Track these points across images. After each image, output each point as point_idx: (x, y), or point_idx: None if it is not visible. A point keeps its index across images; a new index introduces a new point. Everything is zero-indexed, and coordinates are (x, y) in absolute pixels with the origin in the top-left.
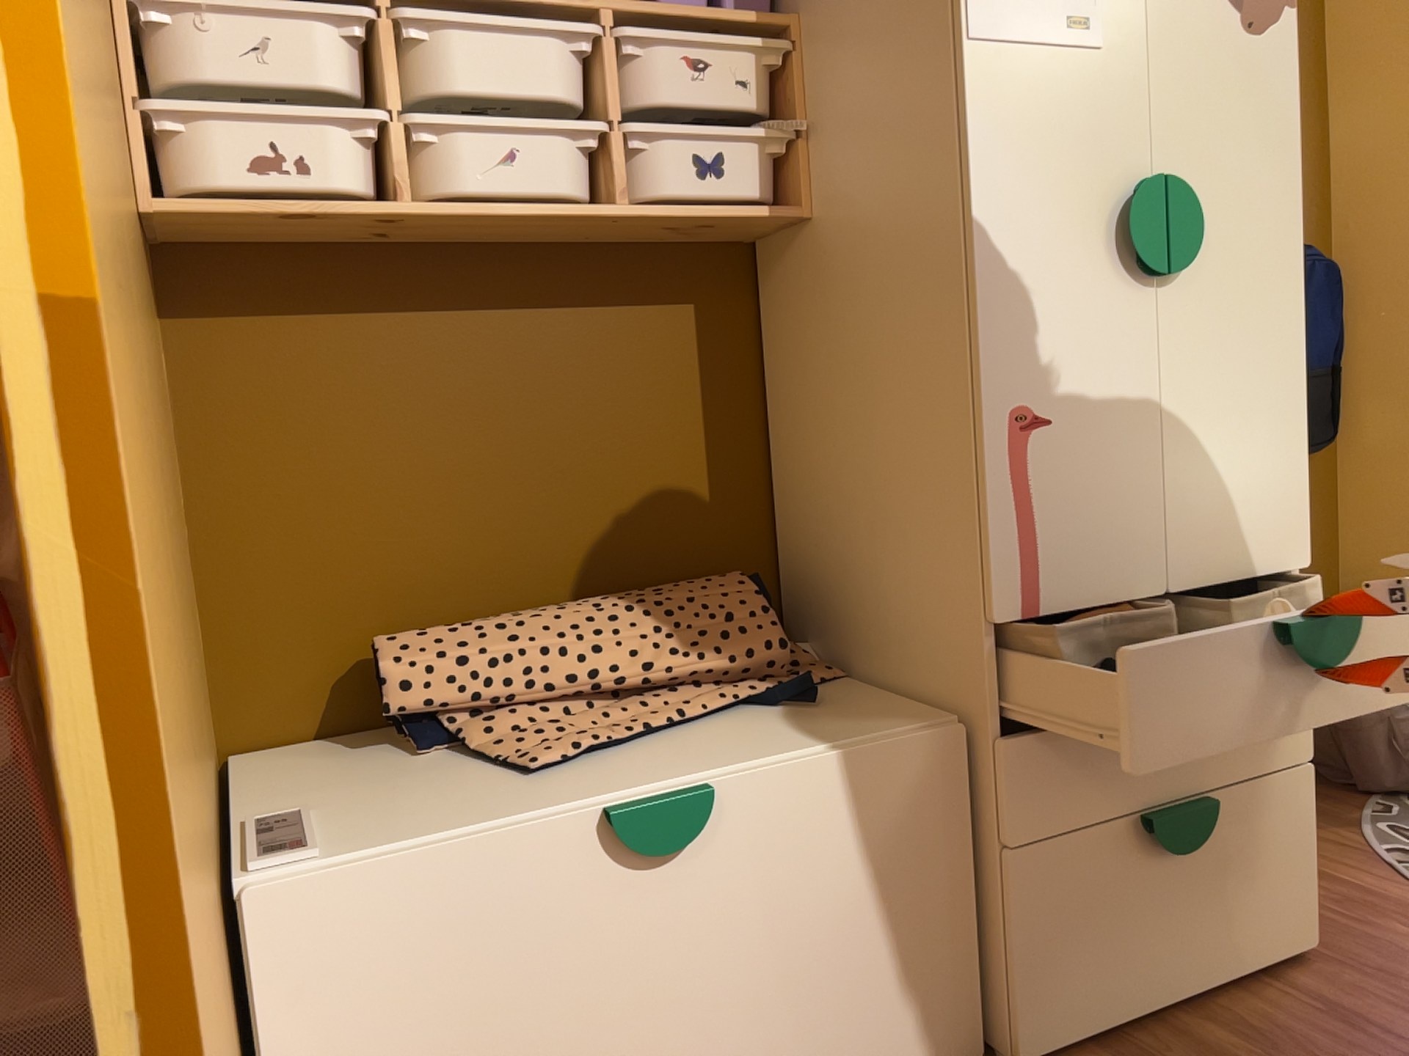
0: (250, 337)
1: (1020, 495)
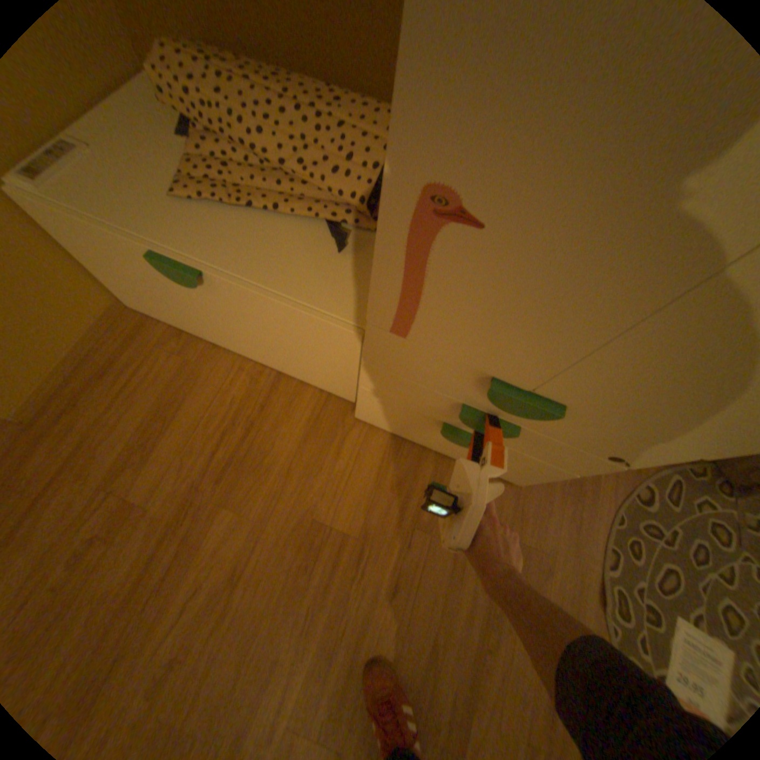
0: None
1: (411, 266)
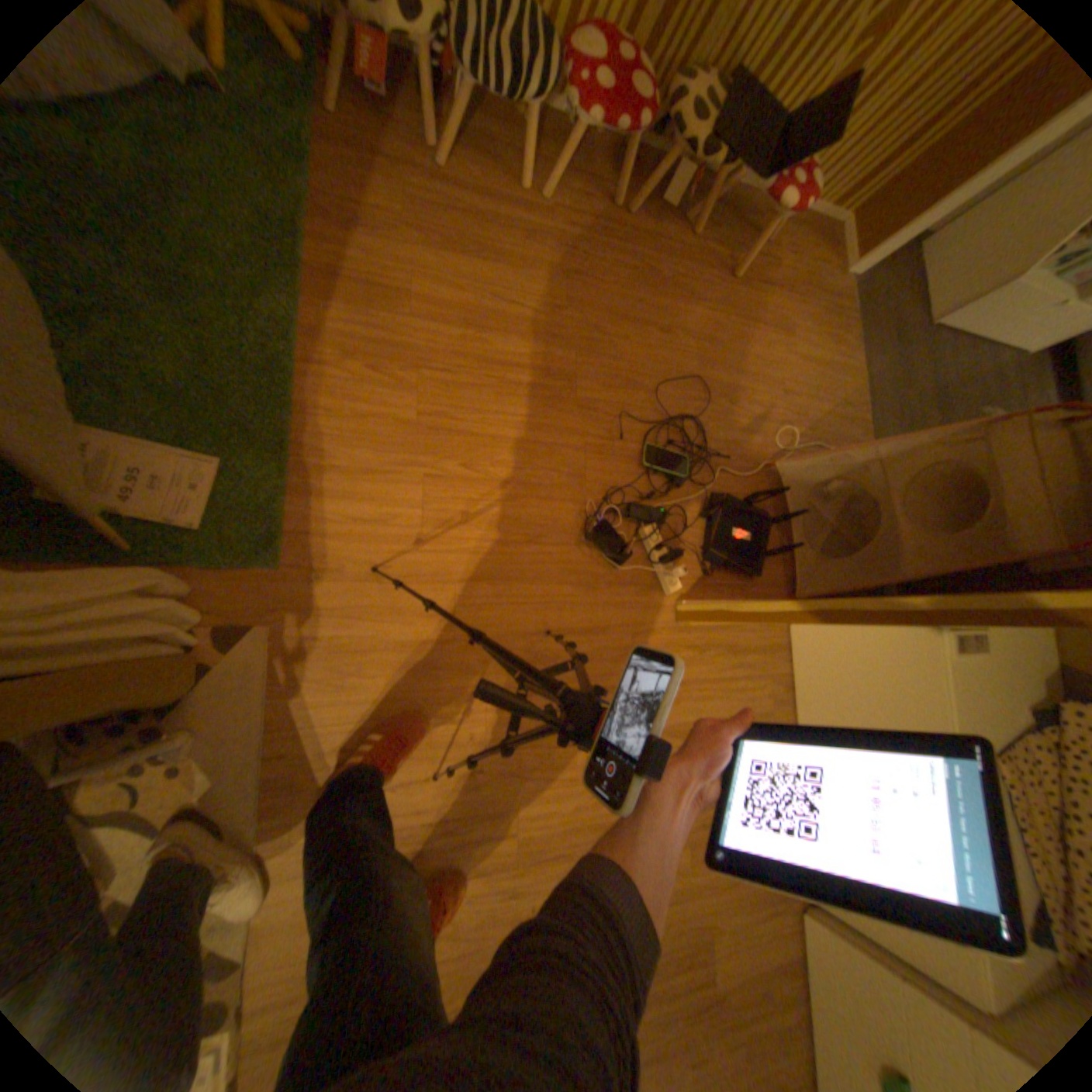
0: None
1: None
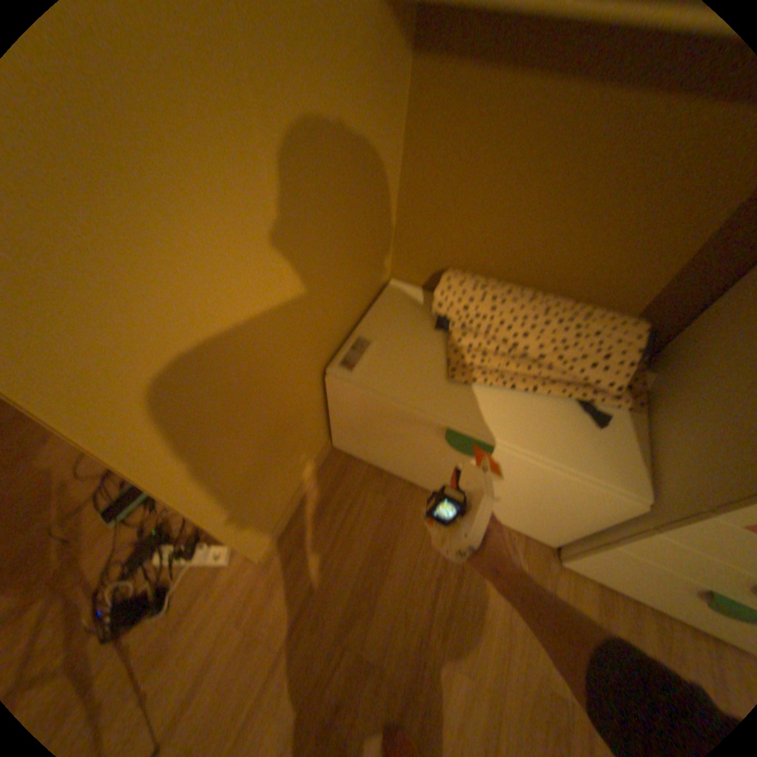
0: (454, 73)
1: None
